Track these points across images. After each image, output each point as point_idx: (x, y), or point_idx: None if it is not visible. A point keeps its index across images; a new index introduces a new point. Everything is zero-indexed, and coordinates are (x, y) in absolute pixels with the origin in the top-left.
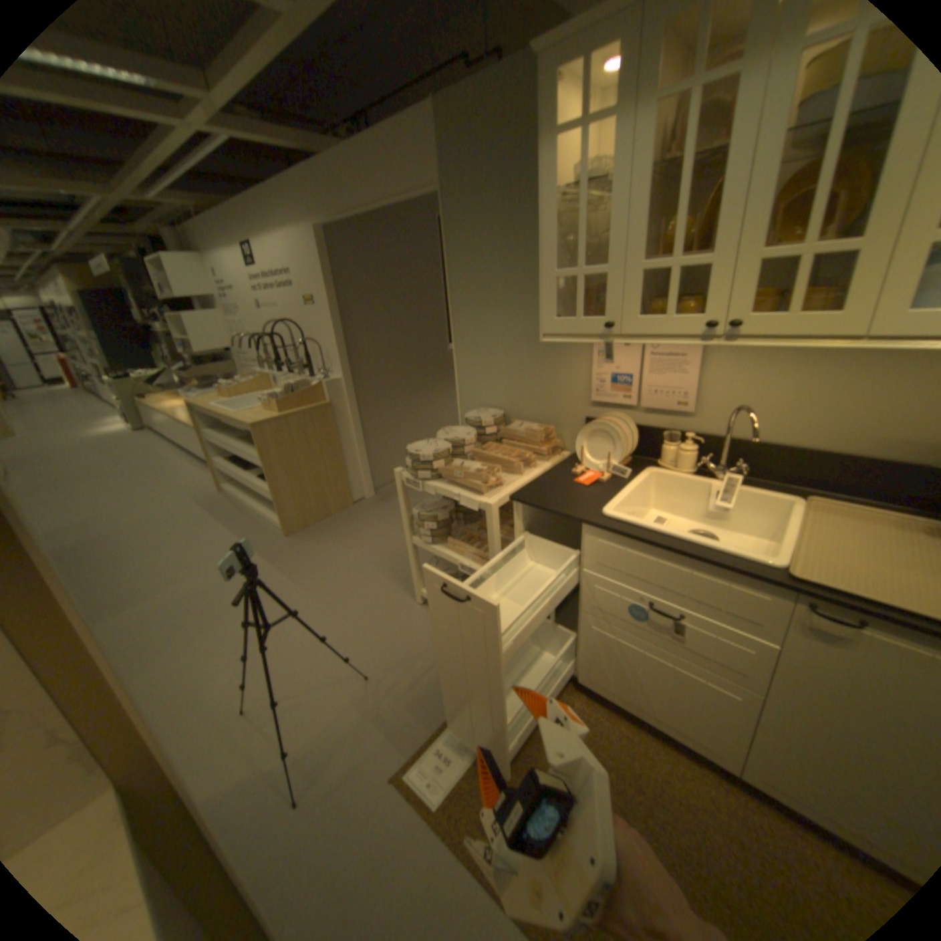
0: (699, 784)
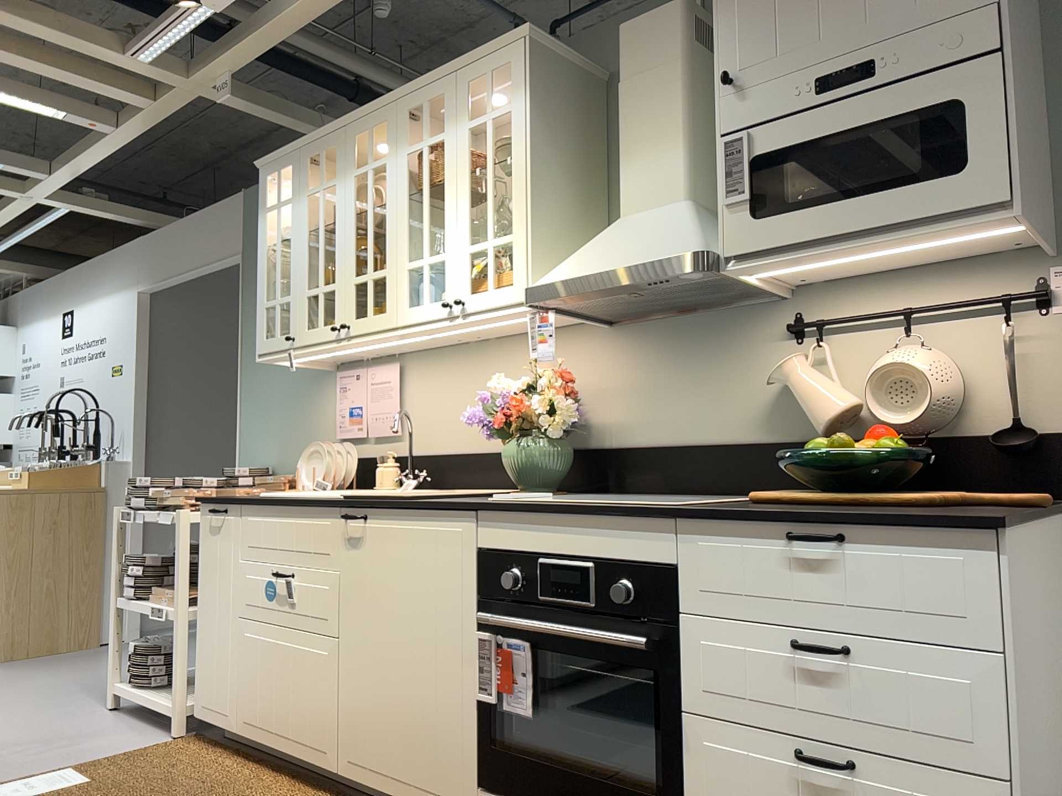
0: None
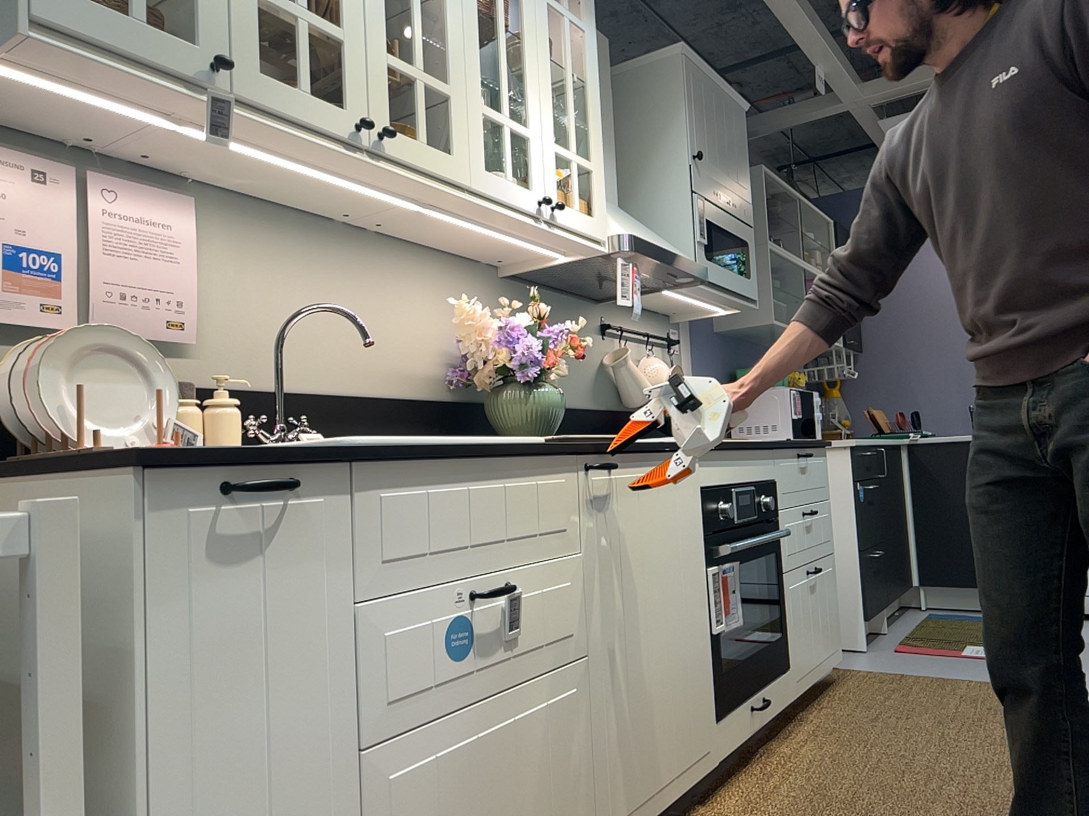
0: None
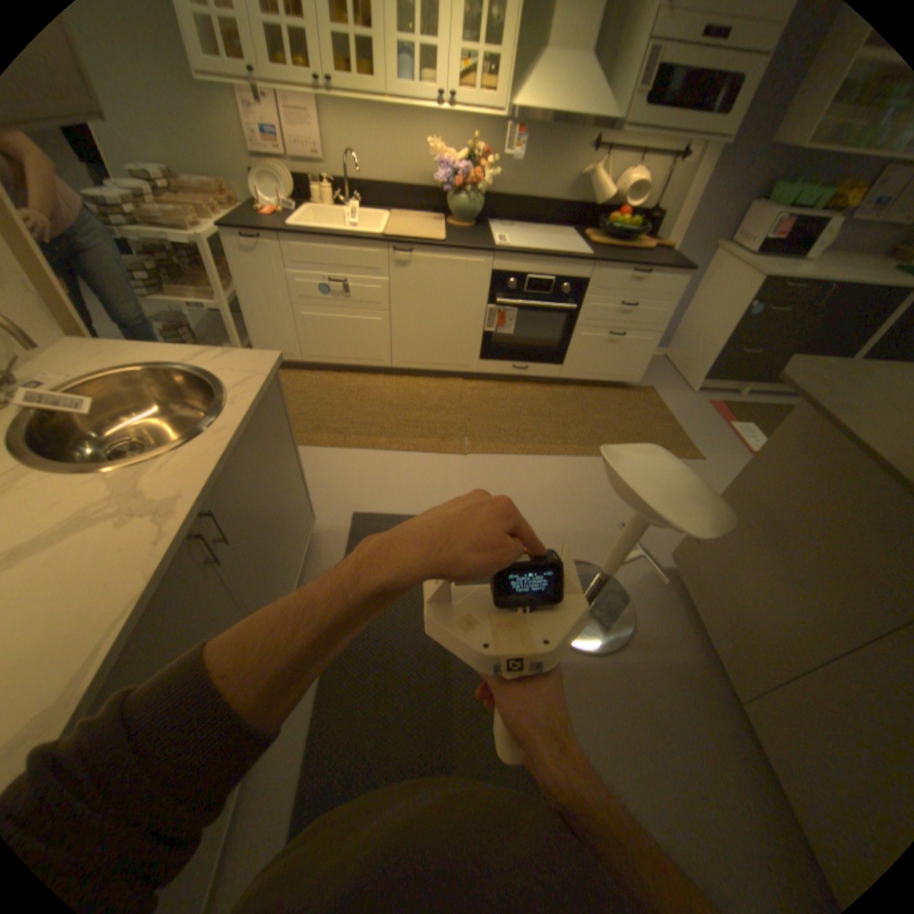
0: (376, 381)
